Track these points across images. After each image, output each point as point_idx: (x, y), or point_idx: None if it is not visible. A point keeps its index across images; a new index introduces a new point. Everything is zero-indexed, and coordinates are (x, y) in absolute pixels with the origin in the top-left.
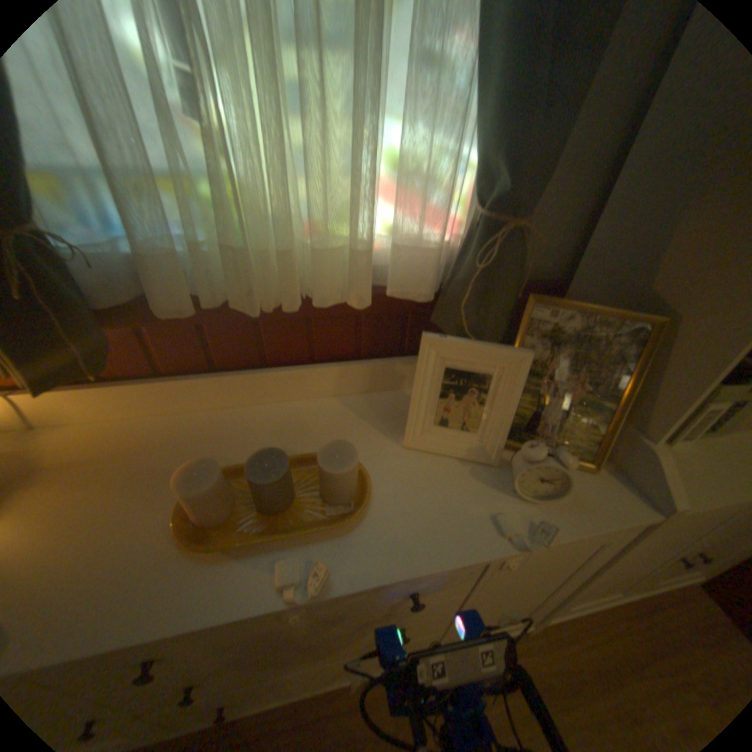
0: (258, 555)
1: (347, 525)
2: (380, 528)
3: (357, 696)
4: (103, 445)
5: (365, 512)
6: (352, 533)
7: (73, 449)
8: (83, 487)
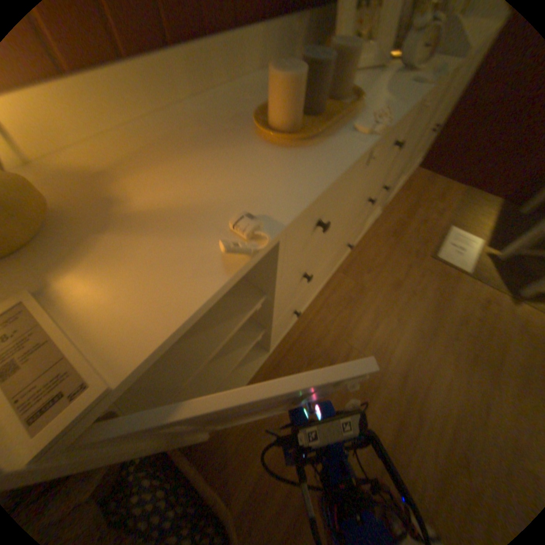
0: (337, 131)
1: (364, 99)
2: (374, 101)
3: (330, 284)
4: (130, 143)
5: (365, 92)
6: (367, 106)
7: (106, 154)
8: (165, 161)
